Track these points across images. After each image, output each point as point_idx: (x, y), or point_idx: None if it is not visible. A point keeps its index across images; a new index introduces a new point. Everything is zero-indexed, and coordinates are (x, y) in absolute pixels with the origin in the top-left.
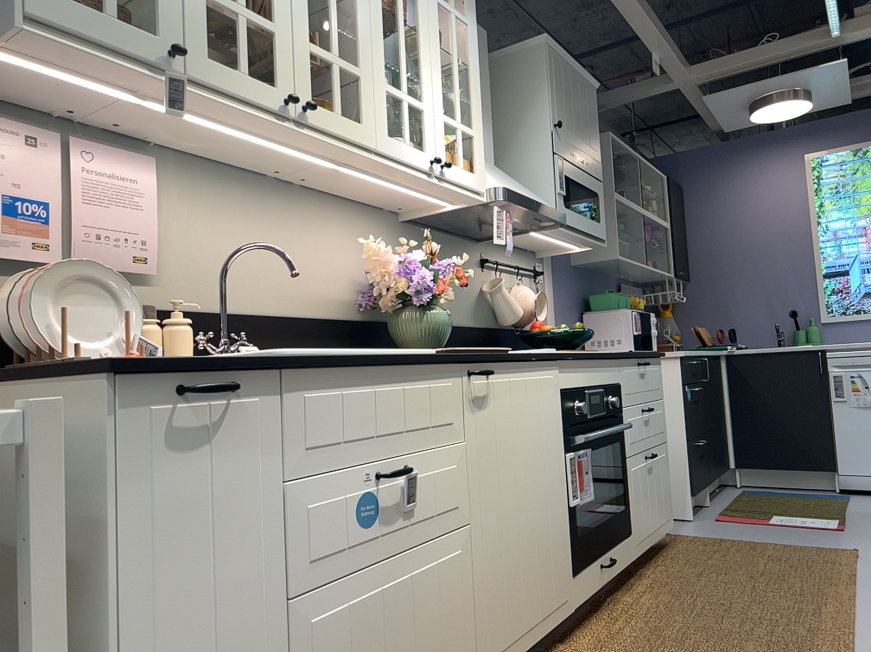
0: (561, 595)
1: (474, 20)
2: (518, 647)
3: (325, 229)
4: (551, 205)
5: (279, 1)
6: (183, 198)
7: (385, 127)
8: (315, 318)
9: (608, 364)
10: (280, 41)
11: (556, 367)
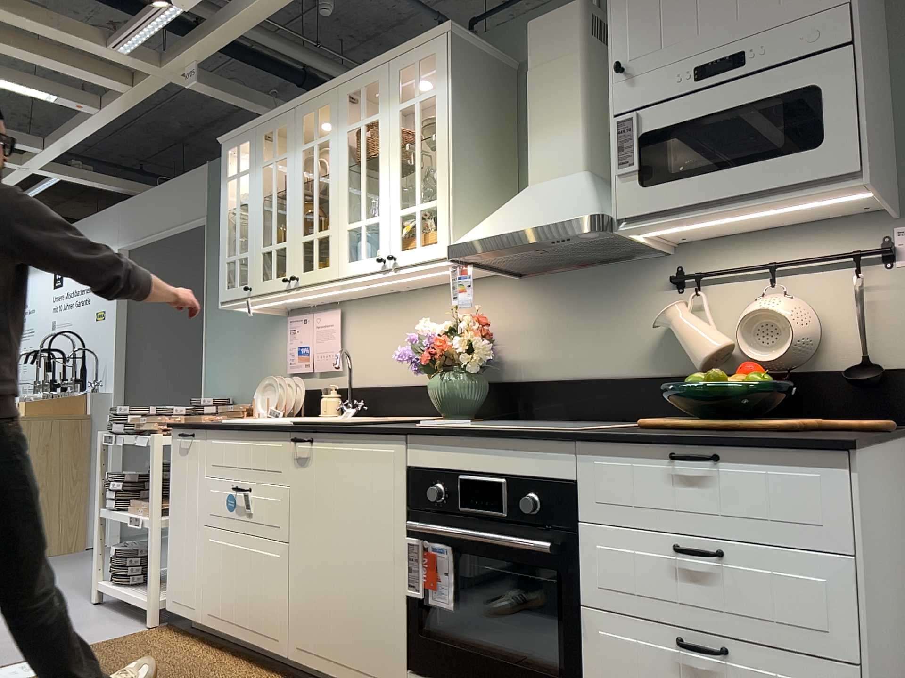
0: (382, 671)
1: (442, 82)
2: (324, 665)
3: (438, 313)
4: (575, 211)
5: (288, 226)
6: (356, 323)
7: (344, 257)
8: (426, 385)
9: (529, 447)
10: (288, 248)
11: (397, 442)
